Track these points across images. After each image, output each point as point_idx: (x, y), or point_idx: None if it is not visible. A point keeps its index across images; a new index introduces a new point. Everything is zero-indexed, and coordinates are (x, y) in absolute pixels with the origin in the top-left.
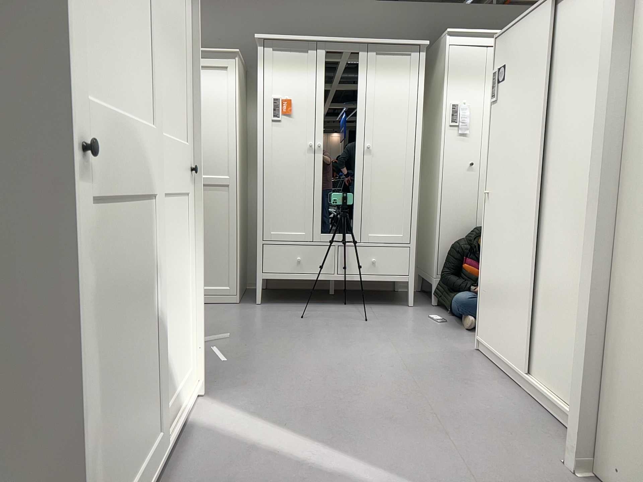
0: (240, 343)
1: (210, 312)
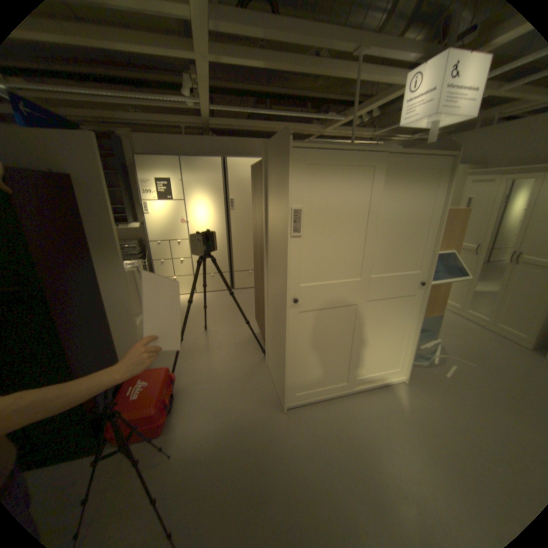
0: (477, 376)
1: (495, 346)
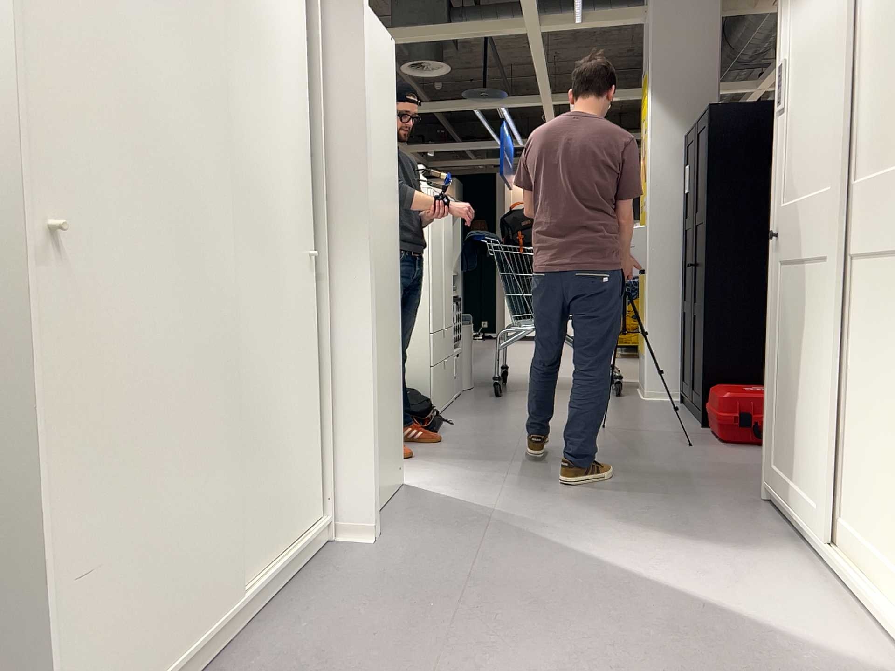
0: None
1: None
